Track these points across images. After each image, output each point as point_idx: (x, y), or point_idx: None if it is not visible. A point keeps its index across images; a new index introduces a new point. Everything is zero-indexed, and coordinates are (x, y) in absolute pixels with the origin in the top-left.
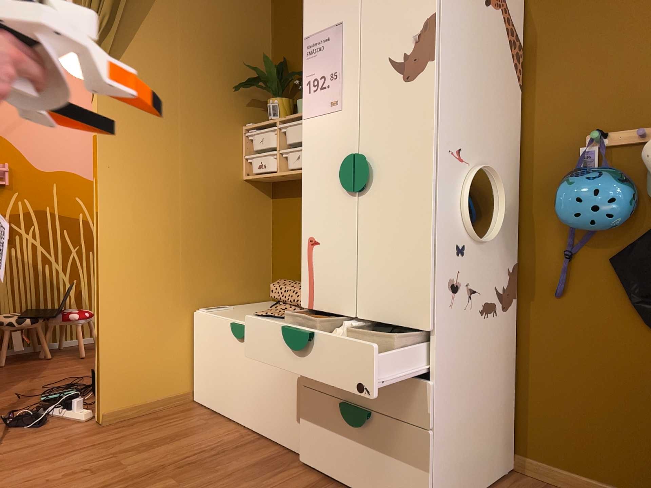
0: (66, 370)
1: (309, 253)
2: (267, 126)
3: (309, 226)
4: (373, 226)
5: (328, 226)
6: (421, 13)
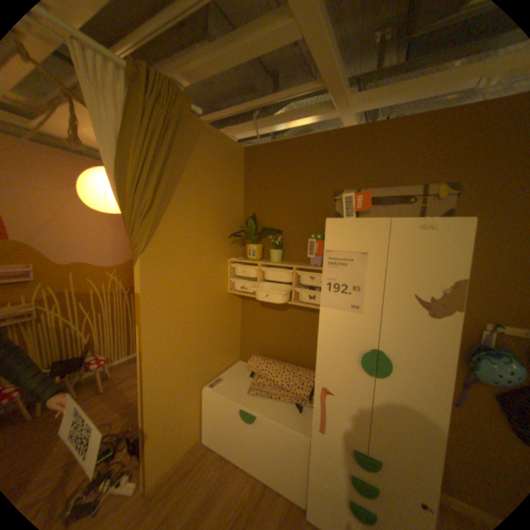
0: (94, 414)
1: (322, 398)
2: (250, 265)
3: (323, 381)
4: (389, 403)
5: (343, 388)
6: (453, 273)
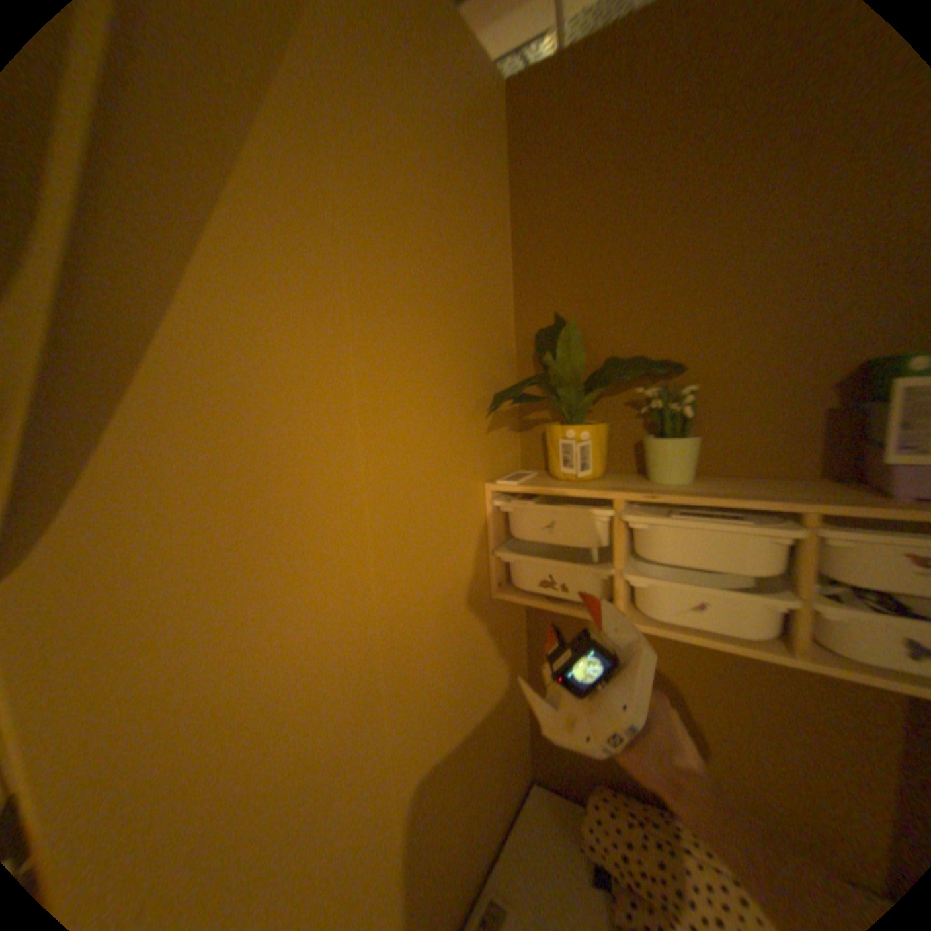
0: None
1: None
2: (582, 503)
3: None
4: None
5: None
6: None
